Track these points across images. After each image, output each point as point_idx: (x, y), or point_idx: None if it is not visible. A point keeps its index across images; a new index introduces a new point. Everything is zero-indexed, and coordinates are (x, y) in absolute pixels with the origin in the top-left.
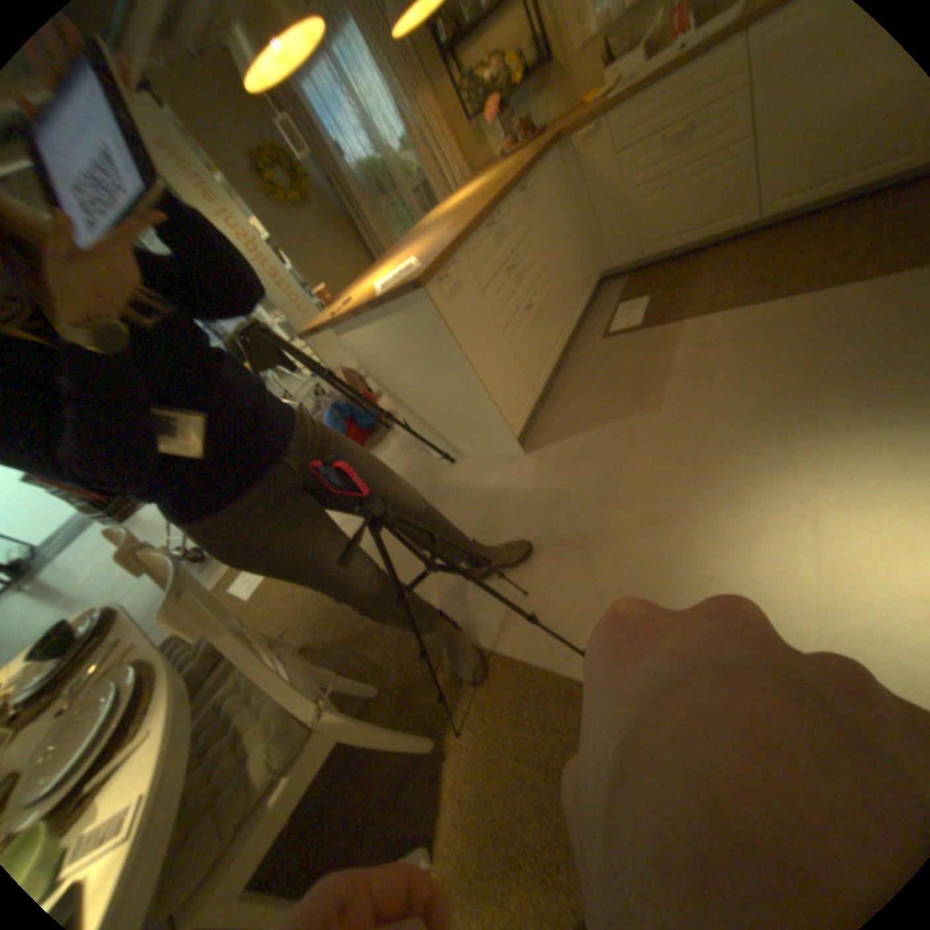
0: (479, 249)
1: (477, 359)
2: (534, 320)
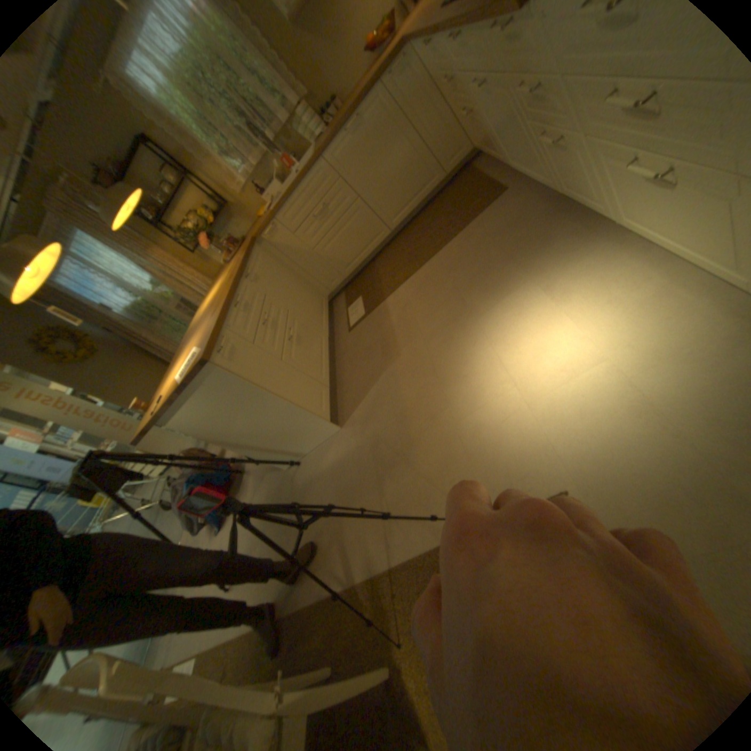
0: (237, 322)
1: (273, 386)
2: (300, 344)
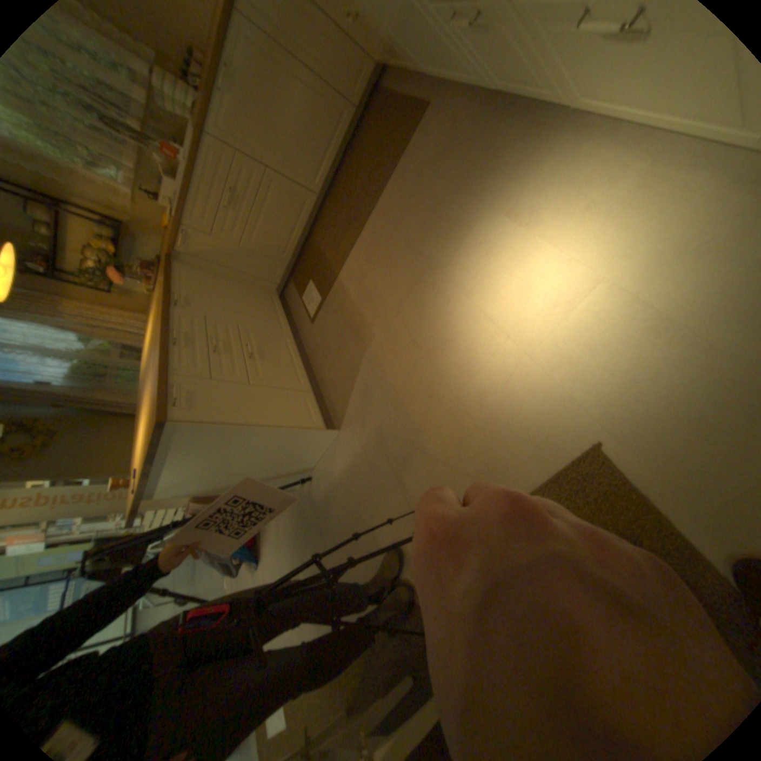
0: (185, 361)
1: (252, 417)
2: (264, 358)
